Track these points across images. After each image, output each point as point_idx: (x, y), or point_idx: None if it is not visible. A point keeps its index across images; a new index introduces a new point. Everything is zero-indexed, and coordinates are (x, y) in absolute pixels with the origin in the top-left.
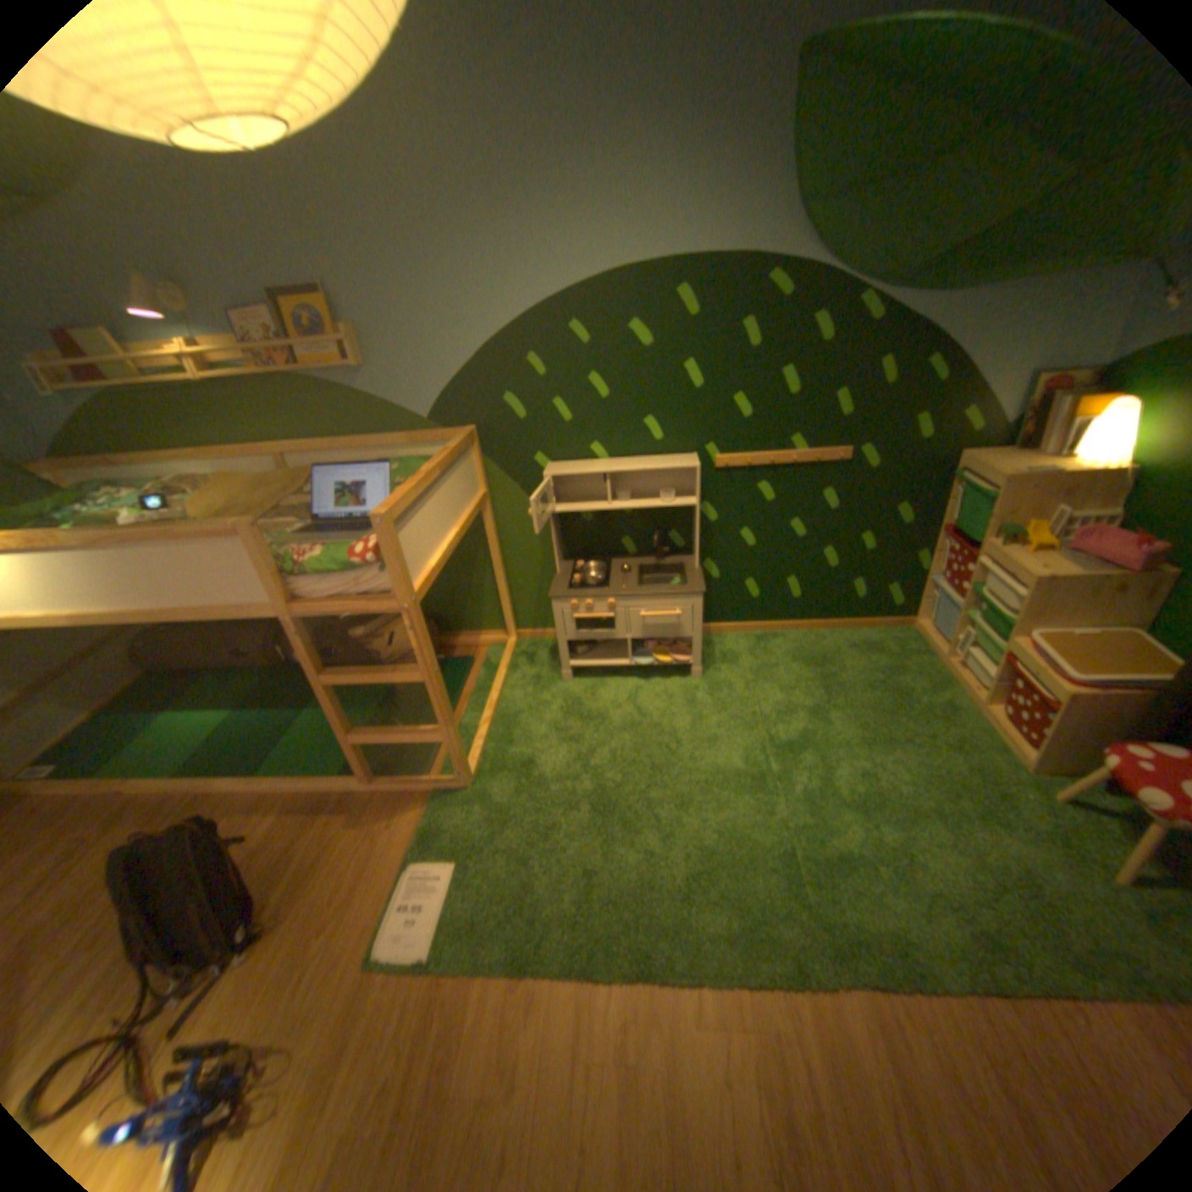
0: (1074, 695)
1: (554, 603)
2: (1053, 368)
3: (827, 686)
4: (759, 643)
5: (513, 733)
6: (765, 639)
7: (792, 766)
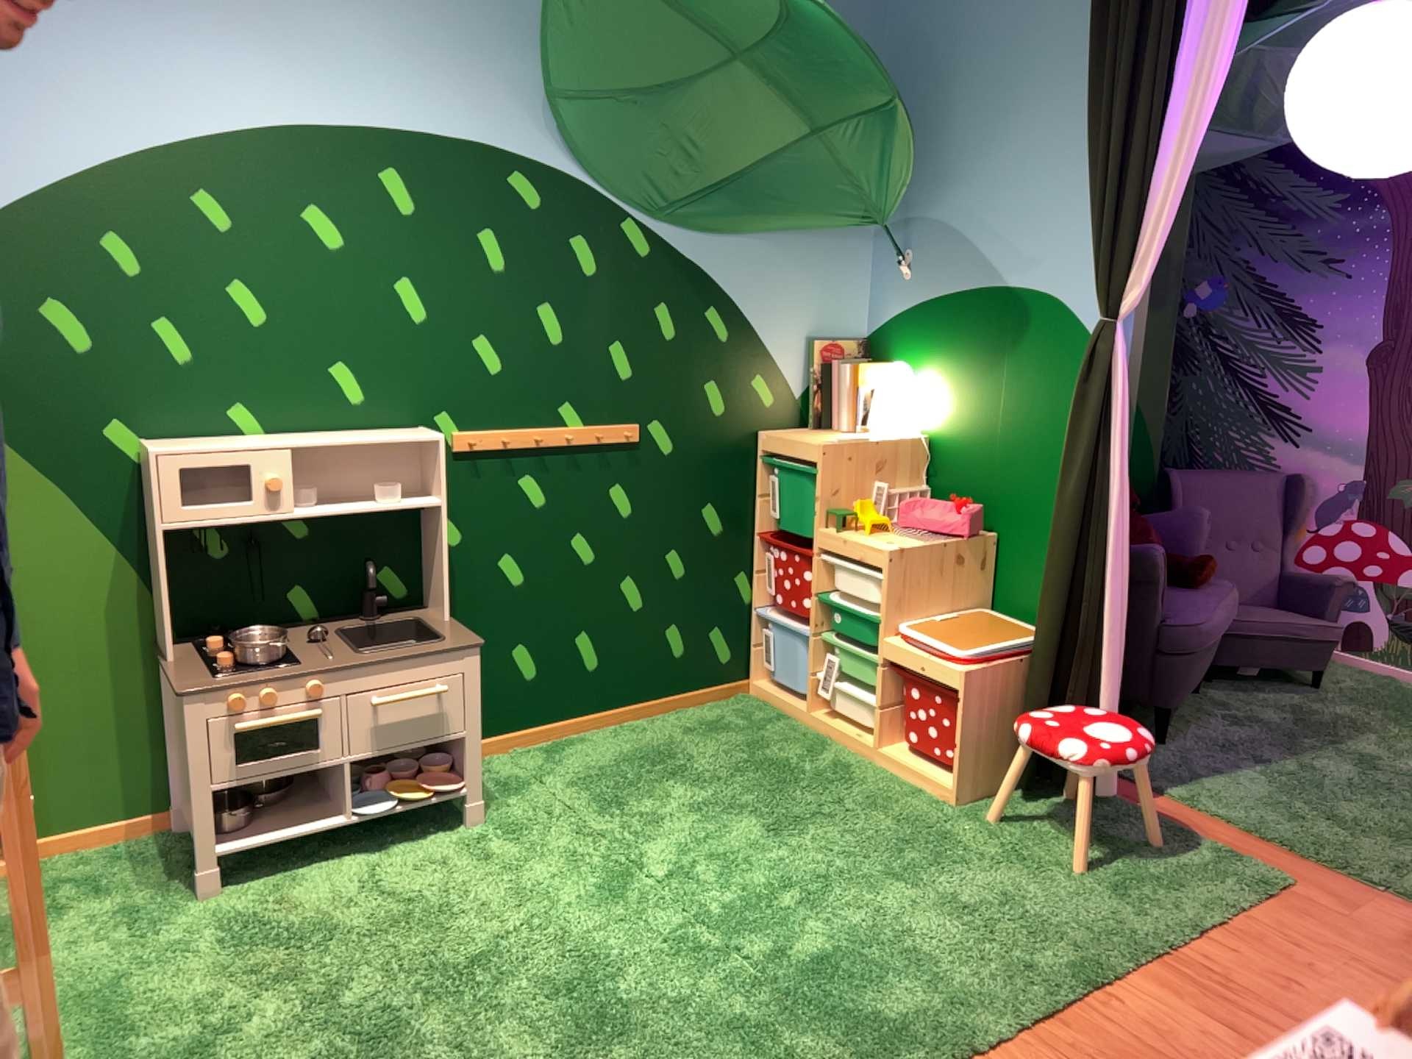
0: (968, 671)
1: (193, 703)
2: (824, 333)
3: (682, 782)
4: (552, 756)
5: (127, 1014)
6: (558, 749)
7: (691, 884)
